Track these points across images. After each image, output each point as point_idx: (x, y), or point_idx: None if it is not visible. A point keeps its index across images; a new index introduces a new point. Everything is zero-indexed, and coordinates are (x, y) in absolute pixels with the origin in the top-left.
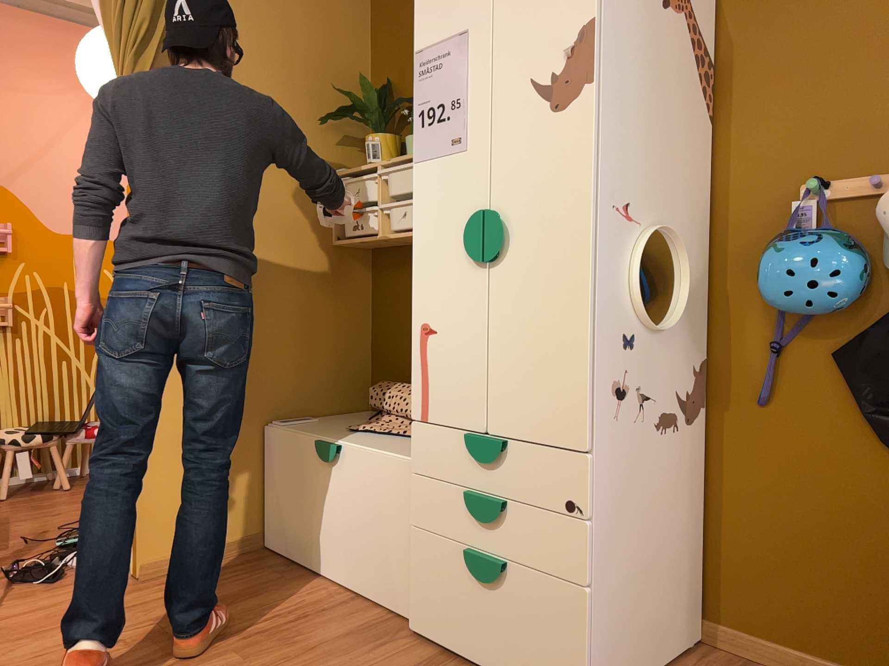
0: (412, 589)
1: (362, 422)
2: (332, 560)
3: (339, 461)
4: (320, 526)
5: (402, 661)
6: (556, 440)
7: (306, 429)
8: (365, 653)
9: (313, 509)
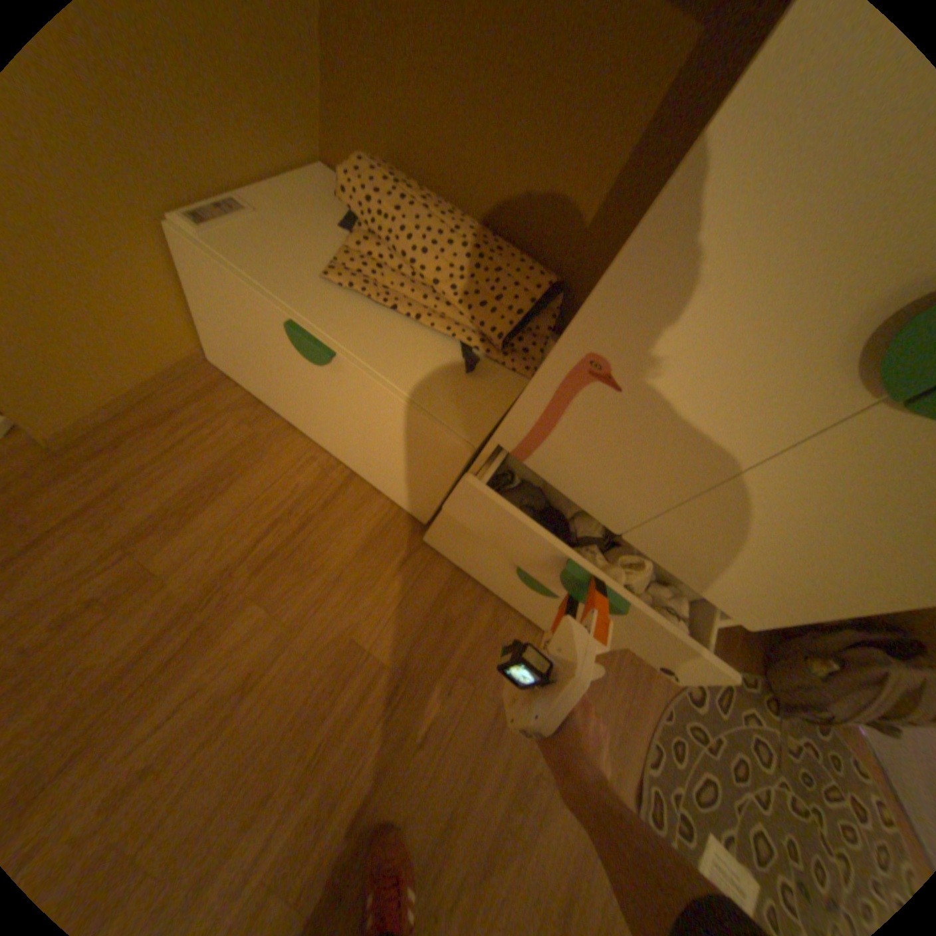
0: (434, 525)
1: (330, 229)
2: (319, 433)
3: (332, 366)
4: (299, 399)
5: (426, 585)
6: (719, 601)
7: (251, 261)
8: (390, 577)
9: (288, 381)
